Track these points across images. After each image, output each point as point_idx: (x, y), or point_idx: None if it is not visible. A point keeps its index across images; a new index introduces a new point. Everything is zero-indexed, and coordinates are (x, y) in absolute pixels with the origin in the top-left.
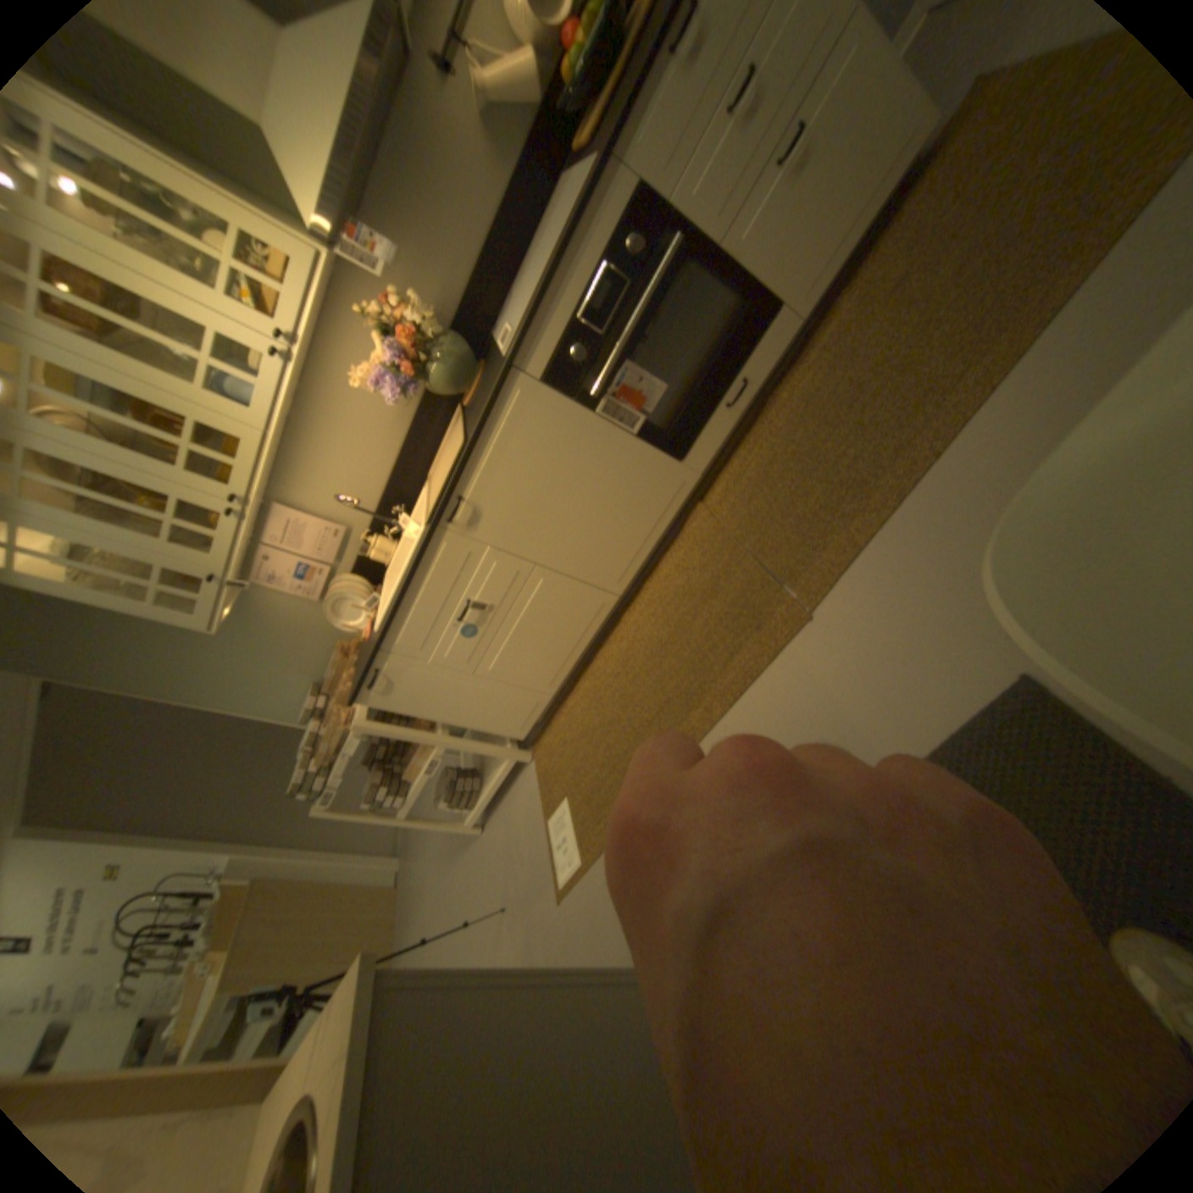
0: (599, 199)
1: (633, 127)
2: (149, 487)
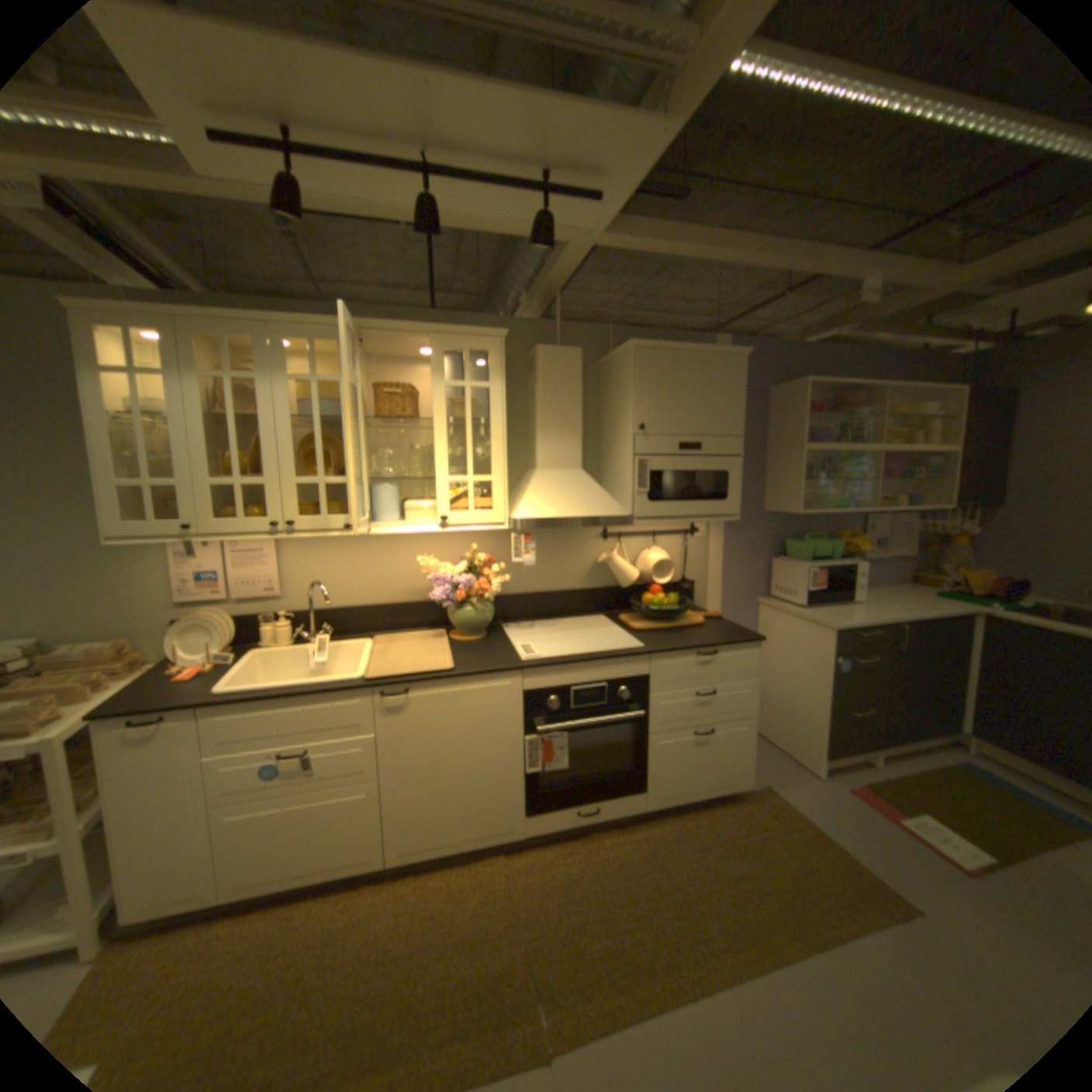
0: (630, 662)
1: (665, 657)
2: (264, 462)
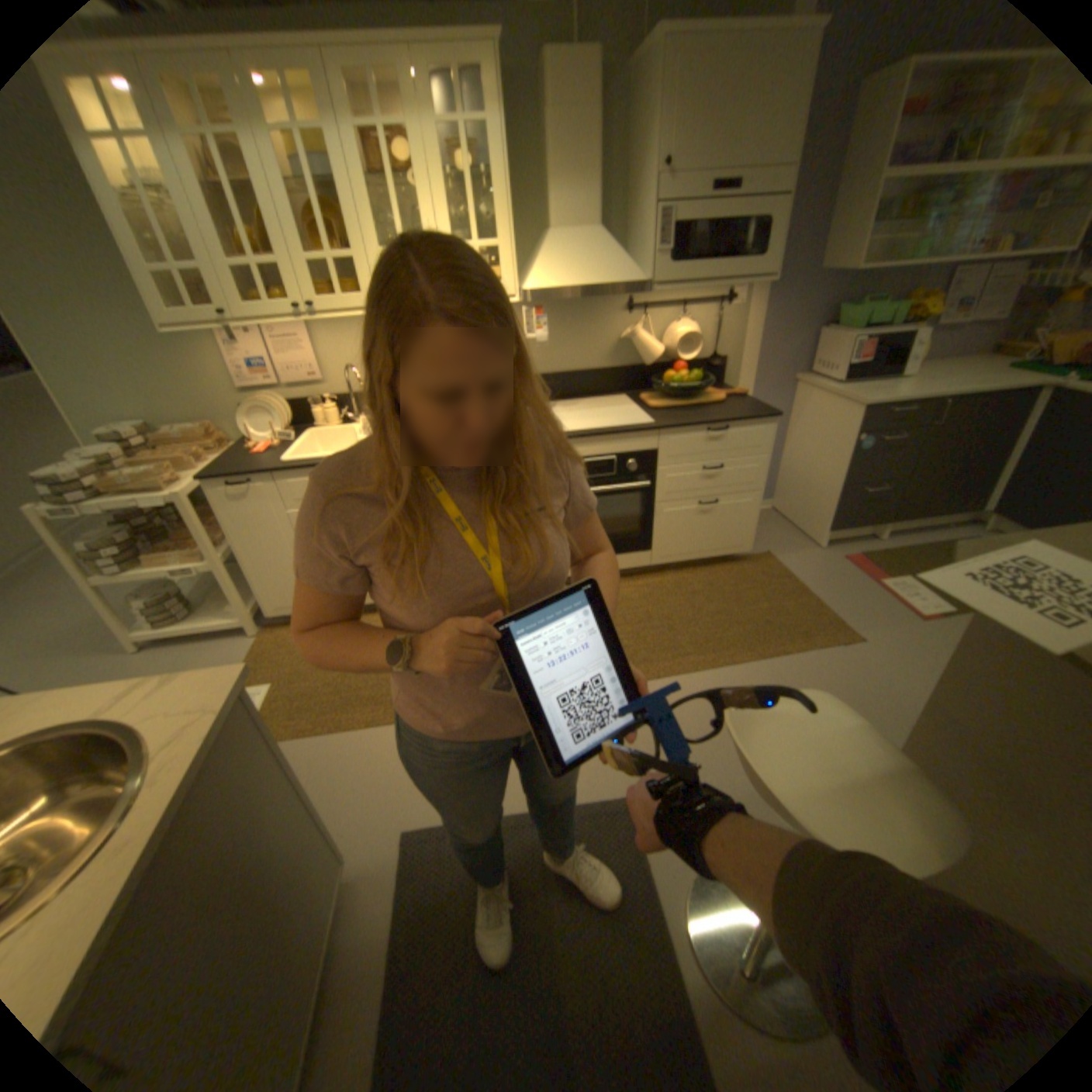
0: (638, 437)
1: (674, 433)
2: (270, 238)
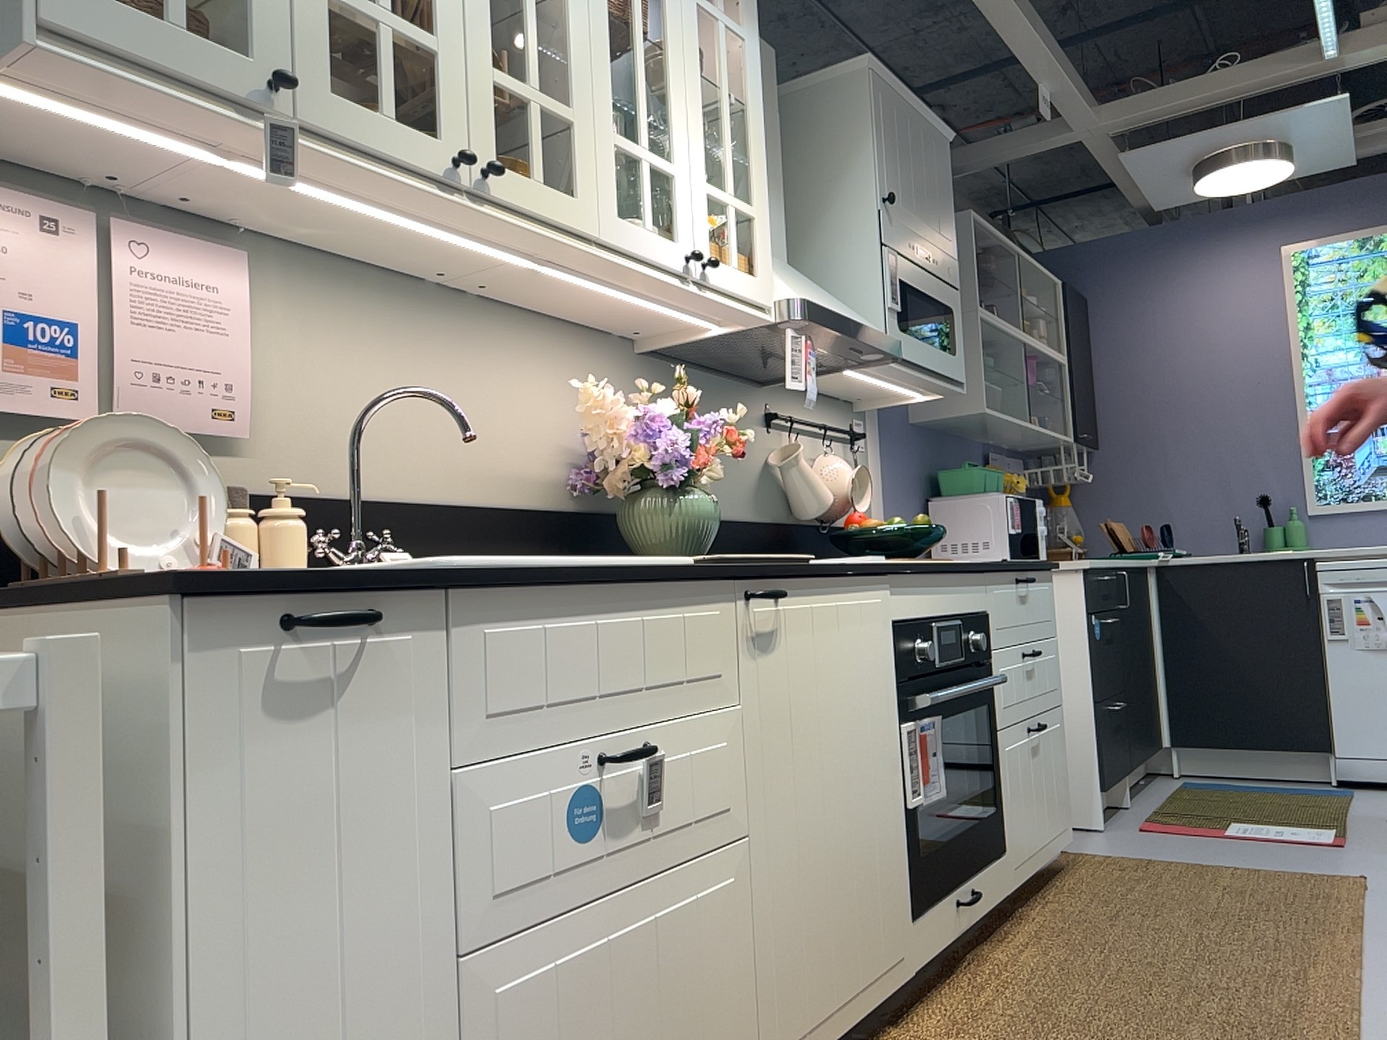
0: (973, 581)
1: (997, 579)
2: None
